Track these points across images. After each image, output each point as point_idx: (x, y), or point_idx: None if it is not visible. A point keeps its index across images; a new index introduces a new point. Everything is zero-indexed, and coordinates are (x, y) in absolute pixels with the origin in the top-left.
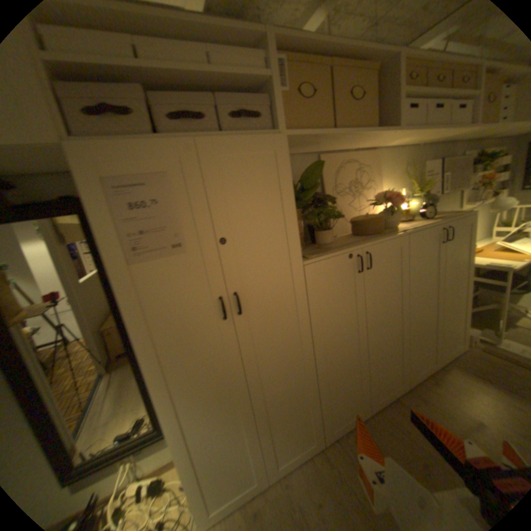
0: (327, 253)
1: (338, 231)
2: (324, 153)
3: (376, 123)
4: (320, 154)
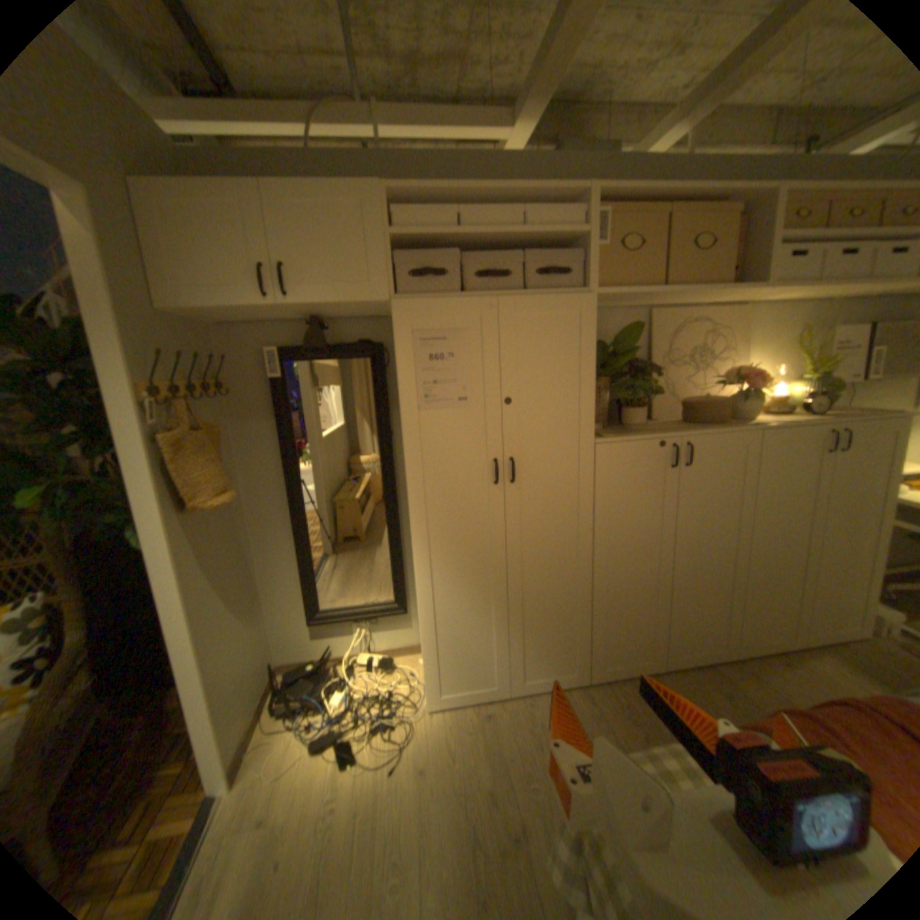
0: (630, 436)
1: (664, 414)
2: (659, 308)
3: (736, 275)
4: (653, 309)
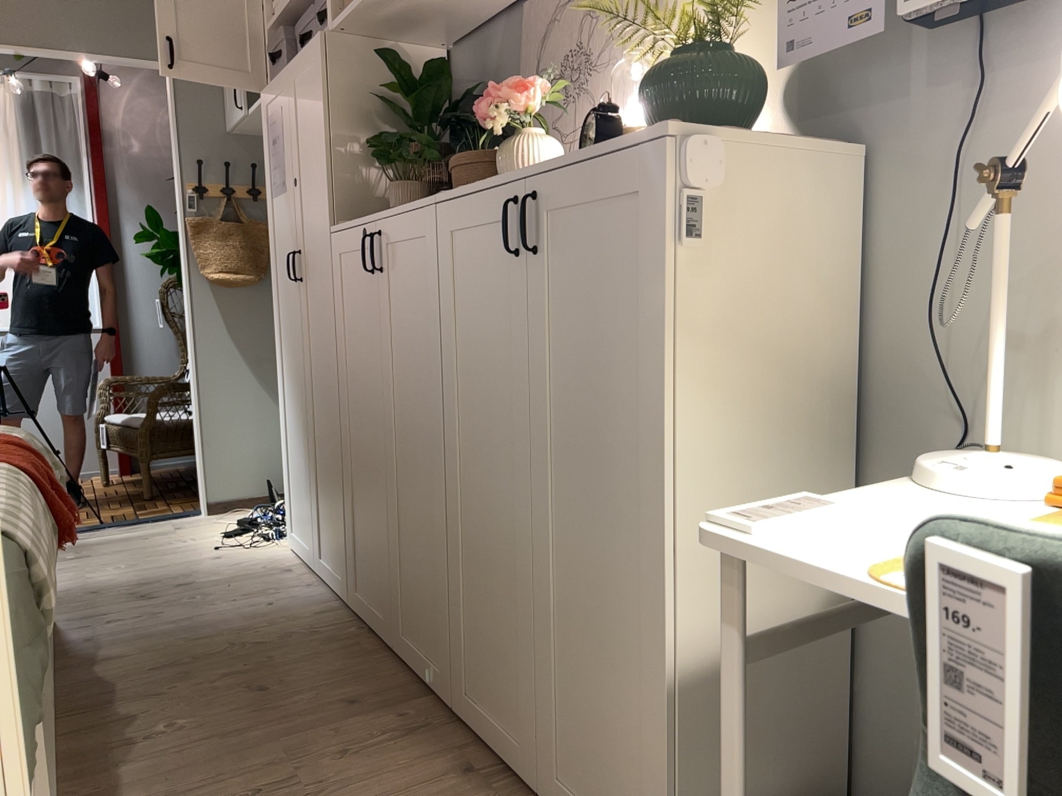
0: (351, 221)
1: None
2: None
3: None
4: None
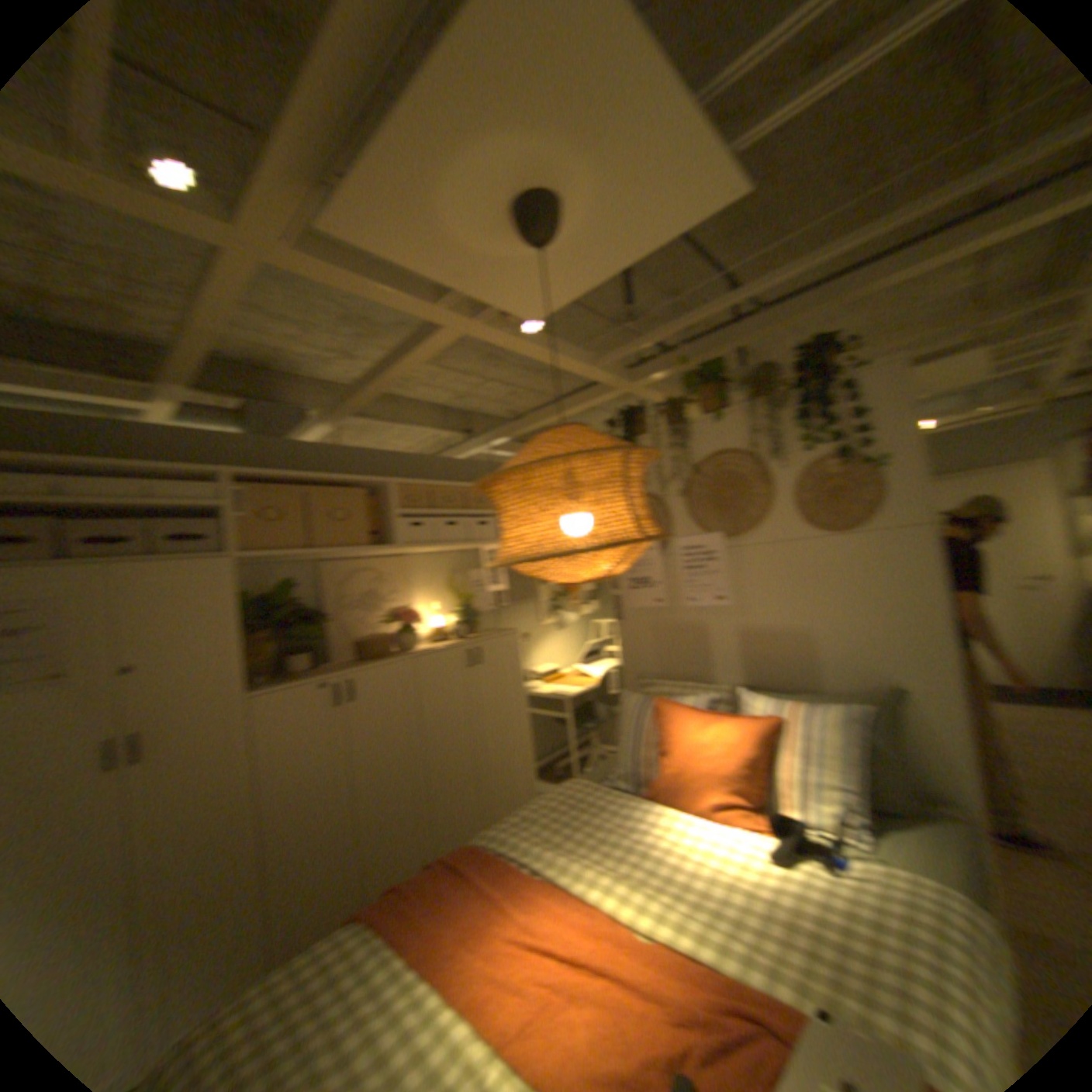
0: (282, 683)
1: (337, 655)
2: (319, 560)
3: (371, 537)
4: (313, 561)
